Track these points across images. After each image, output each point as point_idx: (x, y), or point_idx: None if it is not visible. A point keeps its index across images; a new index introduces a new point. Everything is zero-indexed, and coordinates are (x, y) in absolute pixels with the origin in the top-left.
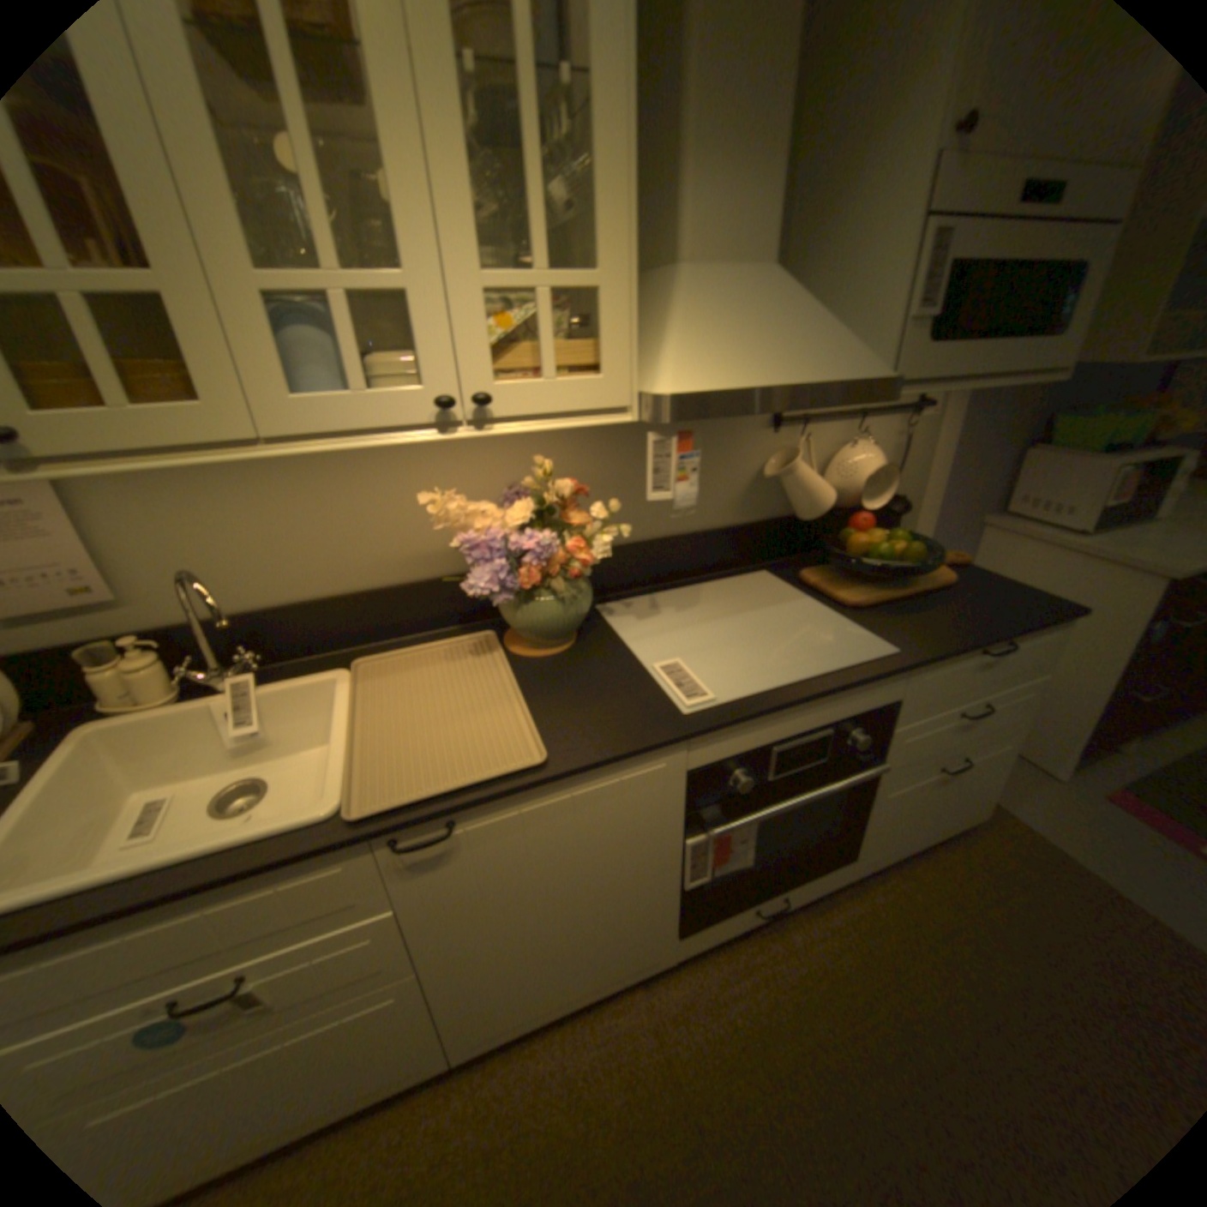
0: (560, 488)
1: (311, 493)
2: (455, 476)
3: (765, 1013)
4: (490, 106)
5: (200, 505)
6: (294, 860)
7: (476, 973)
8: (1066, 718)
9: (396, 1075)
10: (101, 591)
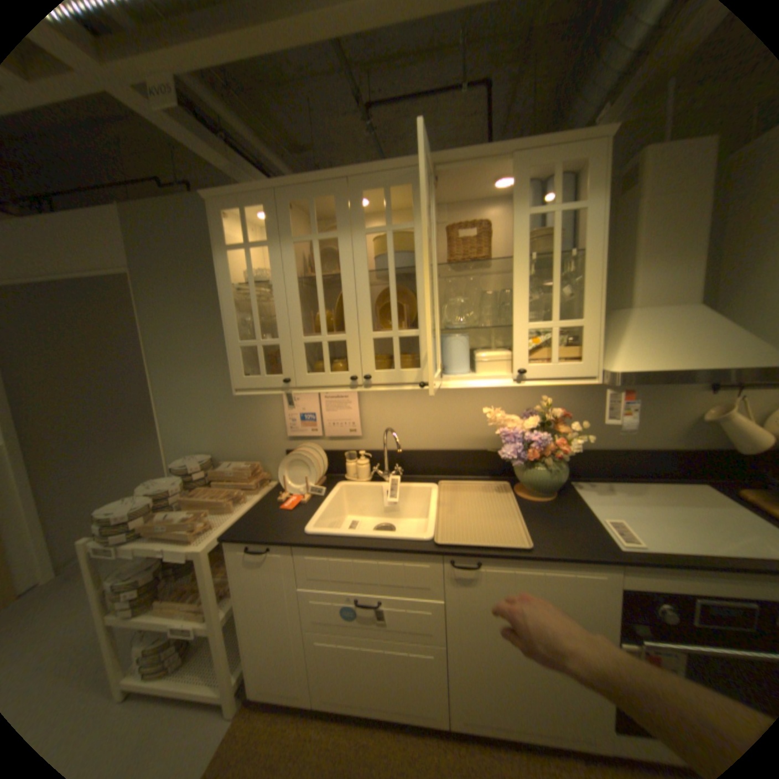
0: (554, 413)
1: (436, 404)
2: (499, 402)
3: None
4: (538, 260)
5: (396, 405)
6: (413, 552)
7: (475, 668)
8: None
9: (423, 713)
10: (358, 433)
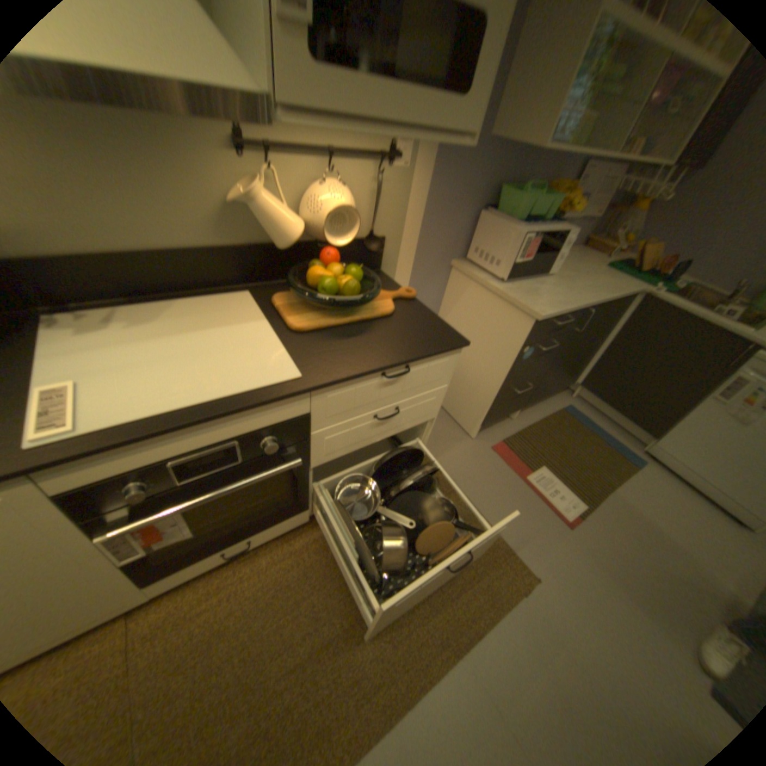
0: None
1: None
2: None
3: (218, 618)
4: None
5: None
6: None
7: None
8: (478, 401)
9: None
10: None
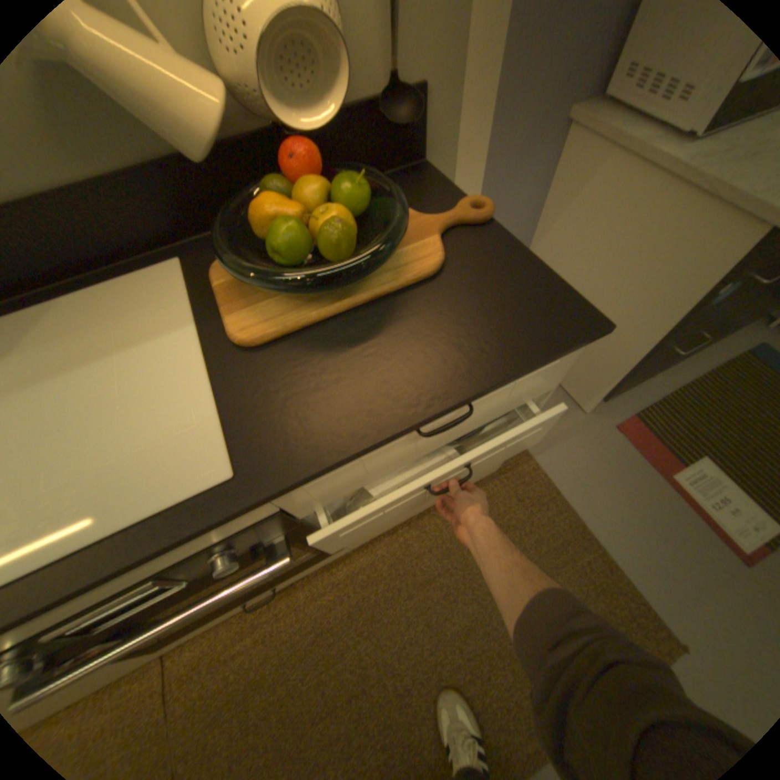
0: None
1: None
2: None
3: (254, 665)
4: None
5: None
6: None
7: None
8: (601, 364)
9: None
10: None
